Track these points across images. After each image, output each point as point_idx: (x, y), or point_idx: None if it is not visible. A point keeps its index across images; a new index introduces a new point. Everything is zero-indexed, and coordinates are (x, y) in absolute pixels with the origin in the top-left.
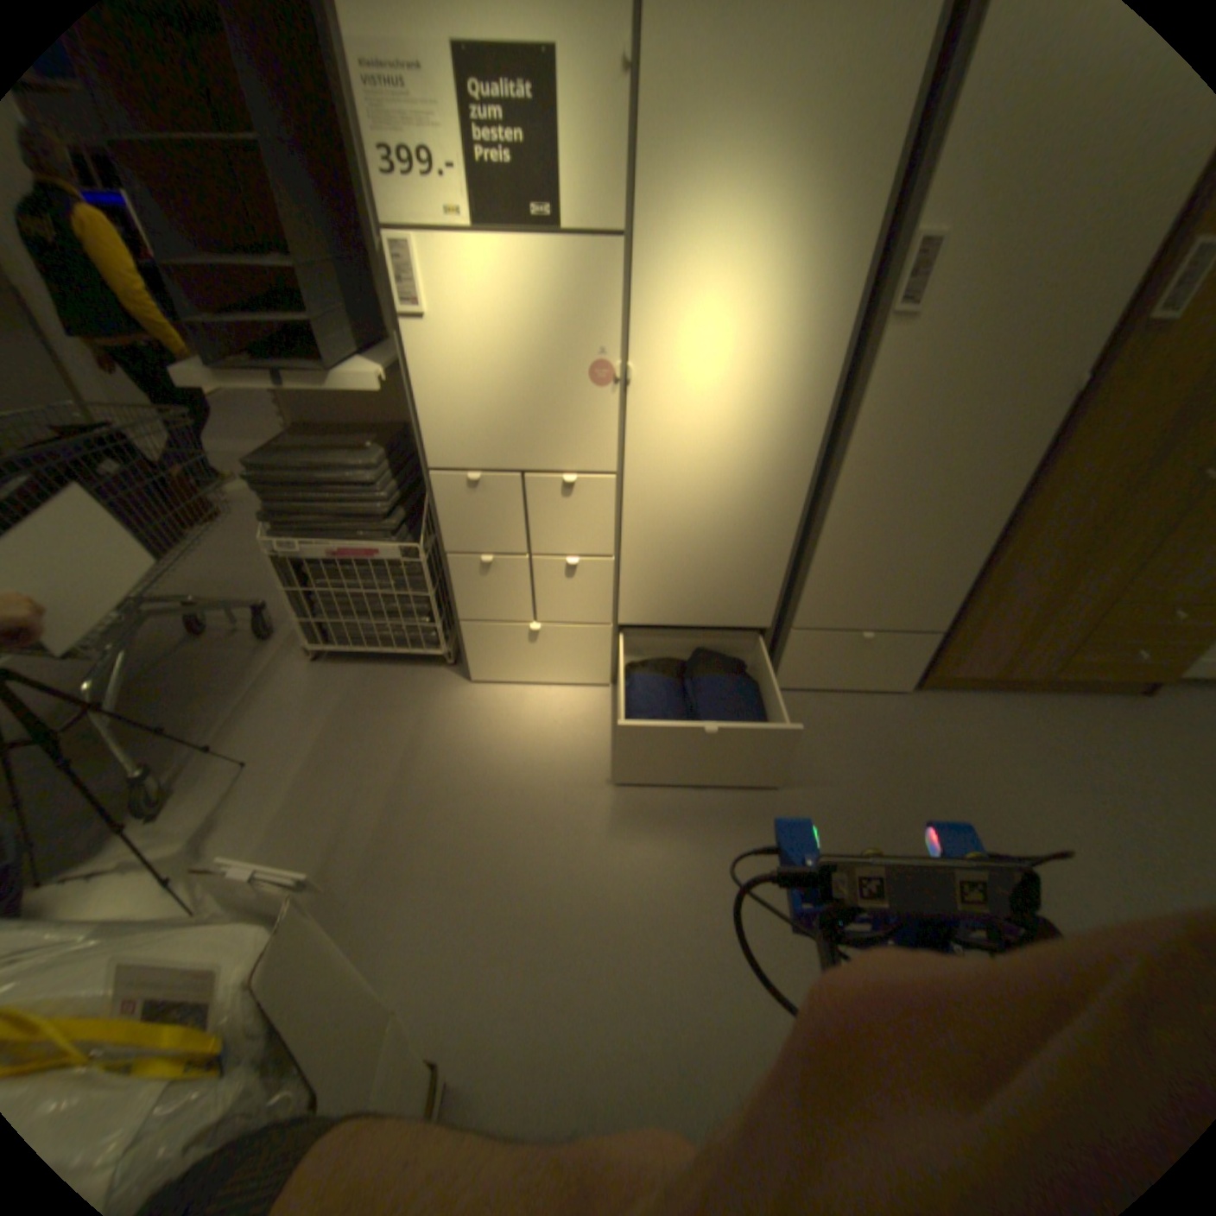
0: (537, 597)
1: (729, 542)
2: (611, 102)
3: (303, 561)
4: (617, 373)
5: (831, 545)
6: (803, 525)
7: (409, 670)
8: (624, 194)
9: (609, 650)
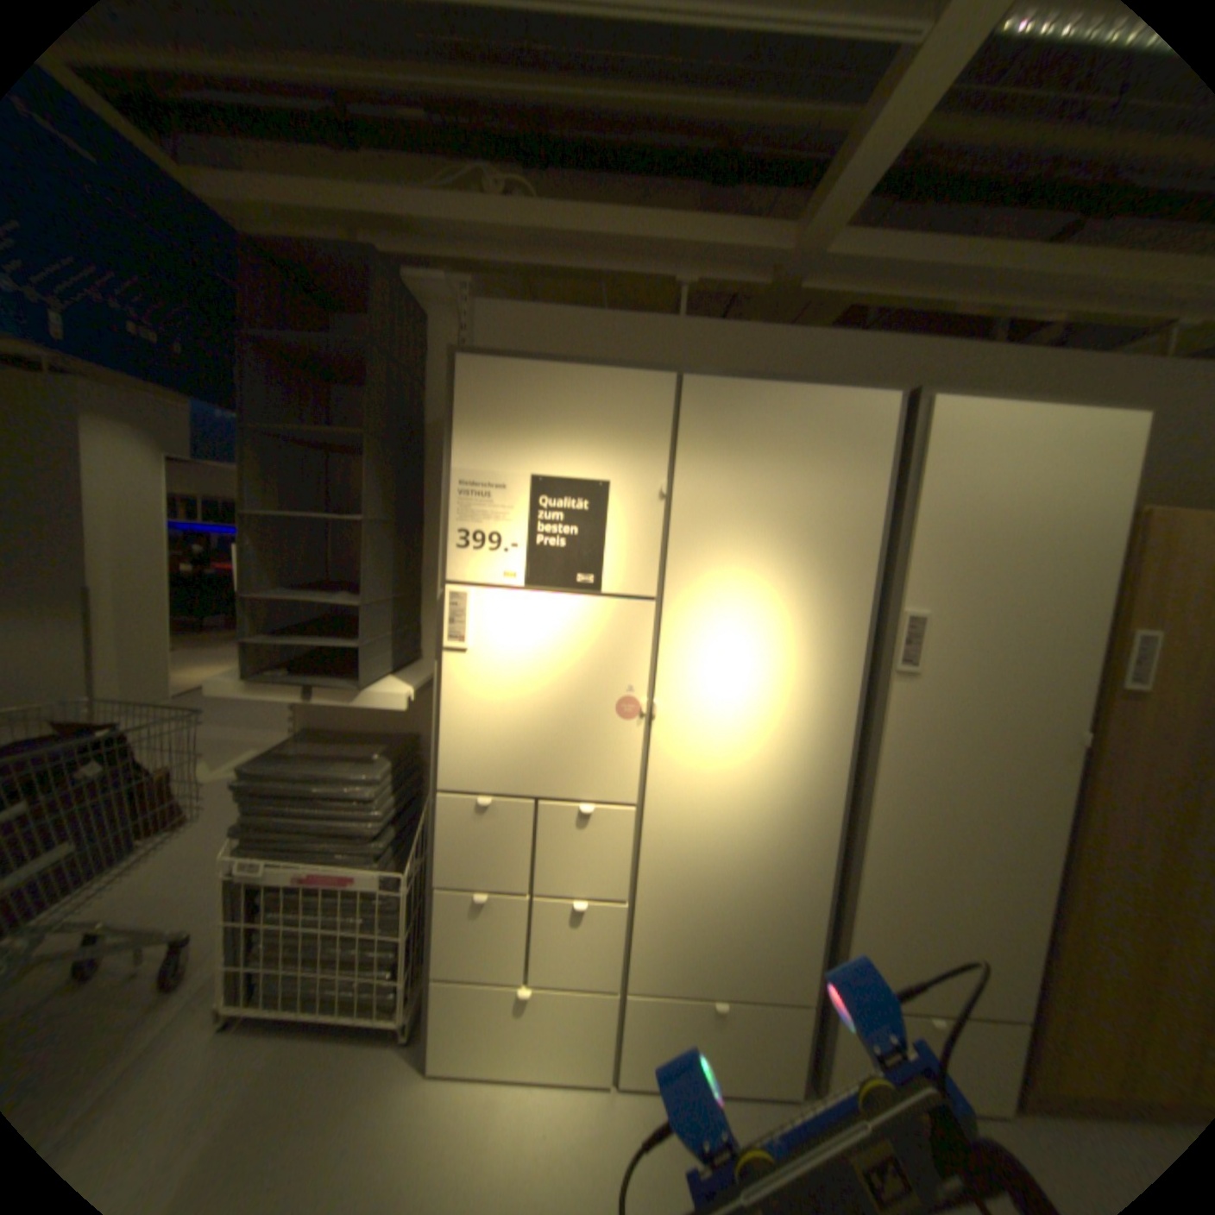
0: (531, 952)
1: (758, 892)
2: (648, 518)
3: (259, 889)
4: (642, 710)
5: (873, 901)
6: (837, 873)
7: (342, 1055)
8: (655, 575)
9: (612, 1034)
